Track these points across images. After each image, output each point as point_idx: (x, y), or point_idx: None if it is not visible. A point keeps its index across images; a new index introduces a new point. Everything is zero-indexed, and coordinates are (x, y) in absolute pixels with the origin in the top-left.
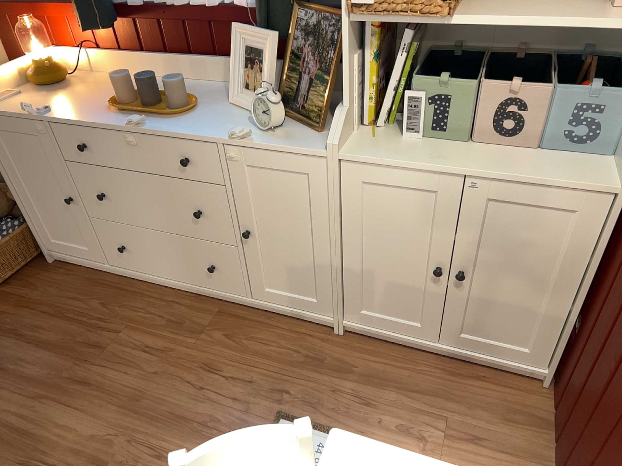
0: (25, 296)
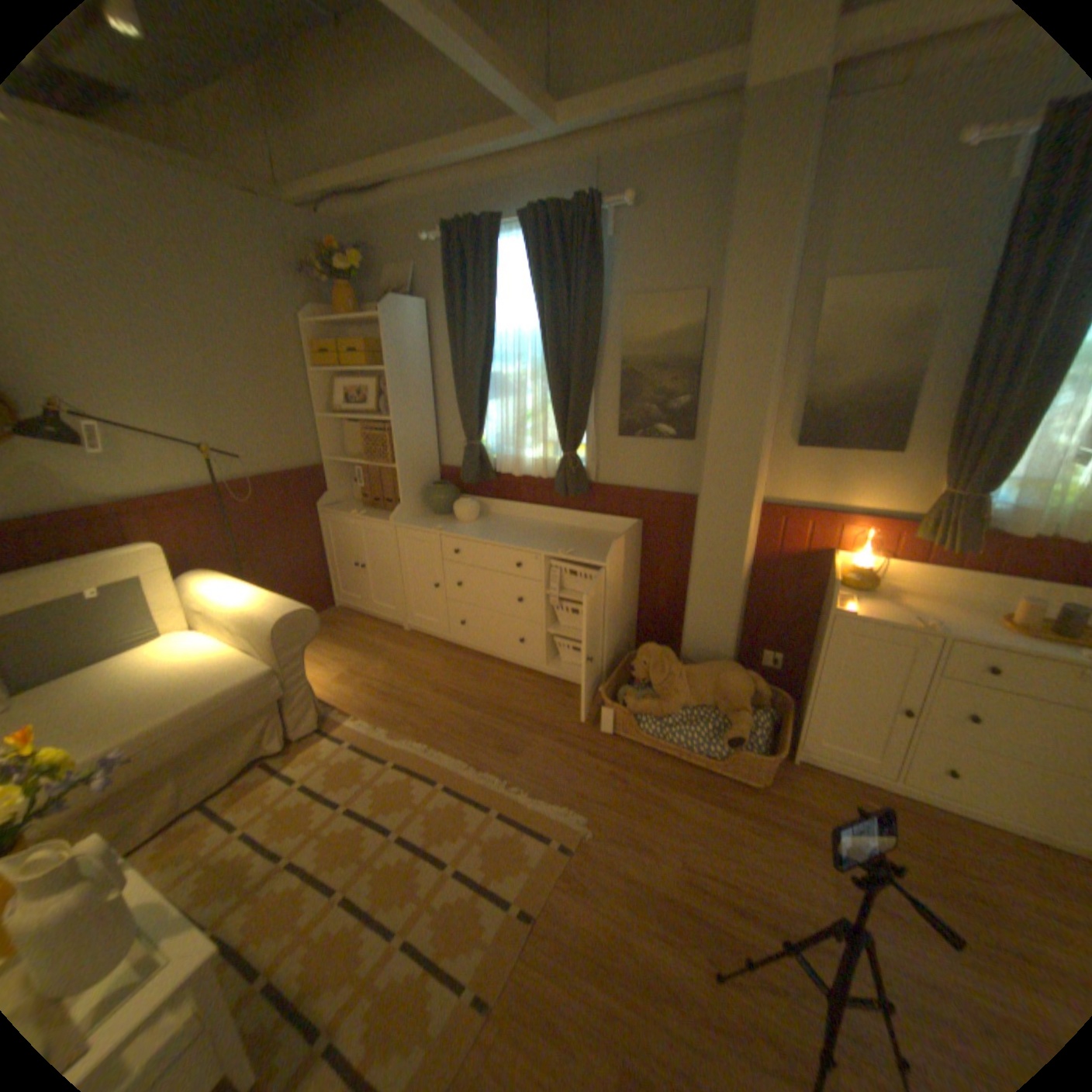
0: (810, 809)
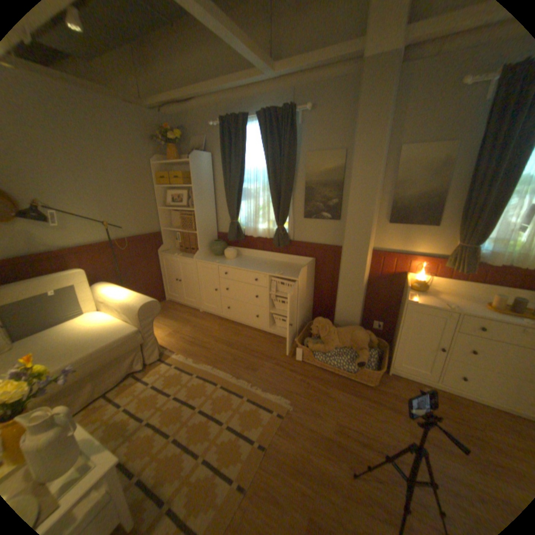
0: (397, 396)
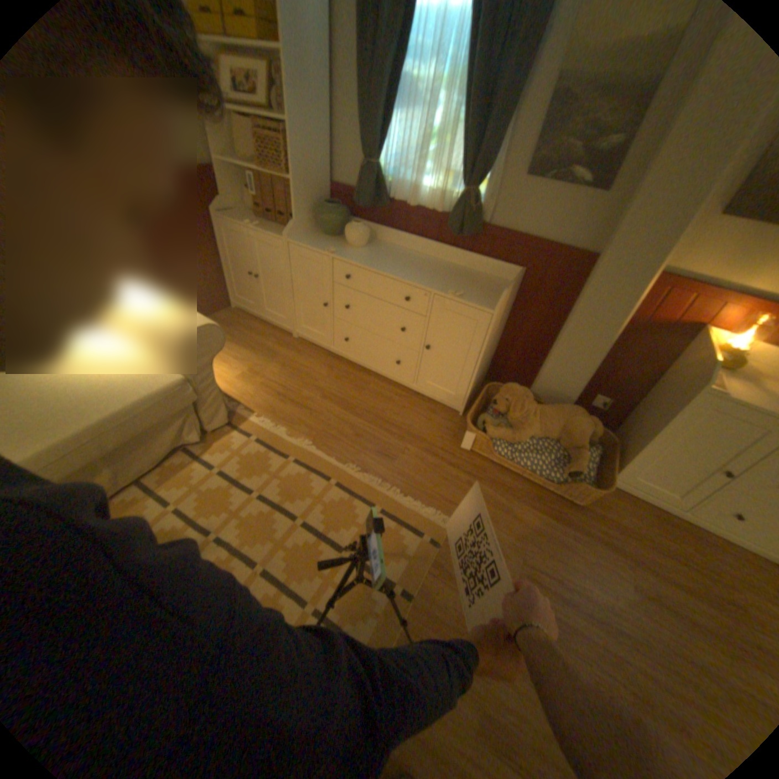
0: (617, 524)
